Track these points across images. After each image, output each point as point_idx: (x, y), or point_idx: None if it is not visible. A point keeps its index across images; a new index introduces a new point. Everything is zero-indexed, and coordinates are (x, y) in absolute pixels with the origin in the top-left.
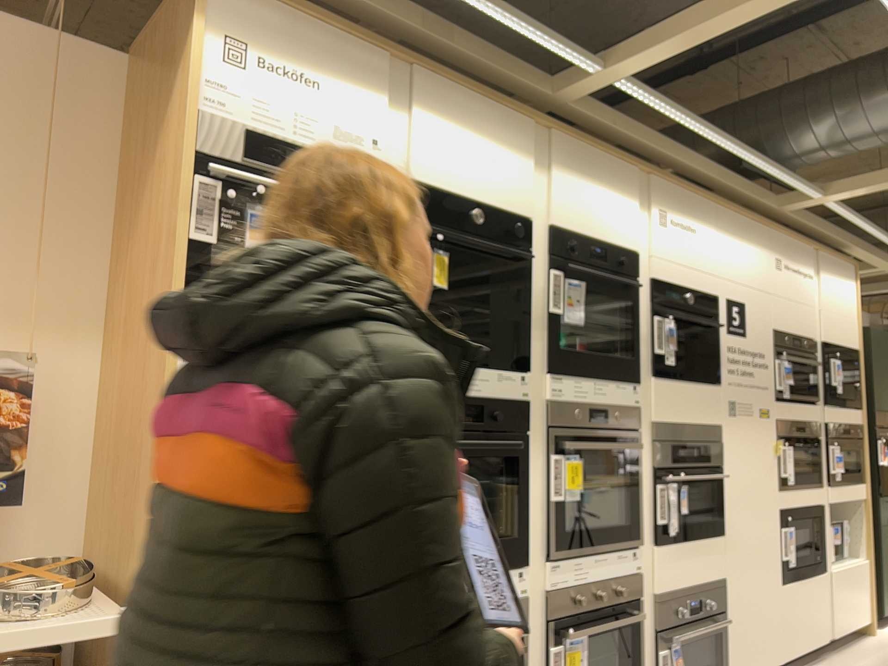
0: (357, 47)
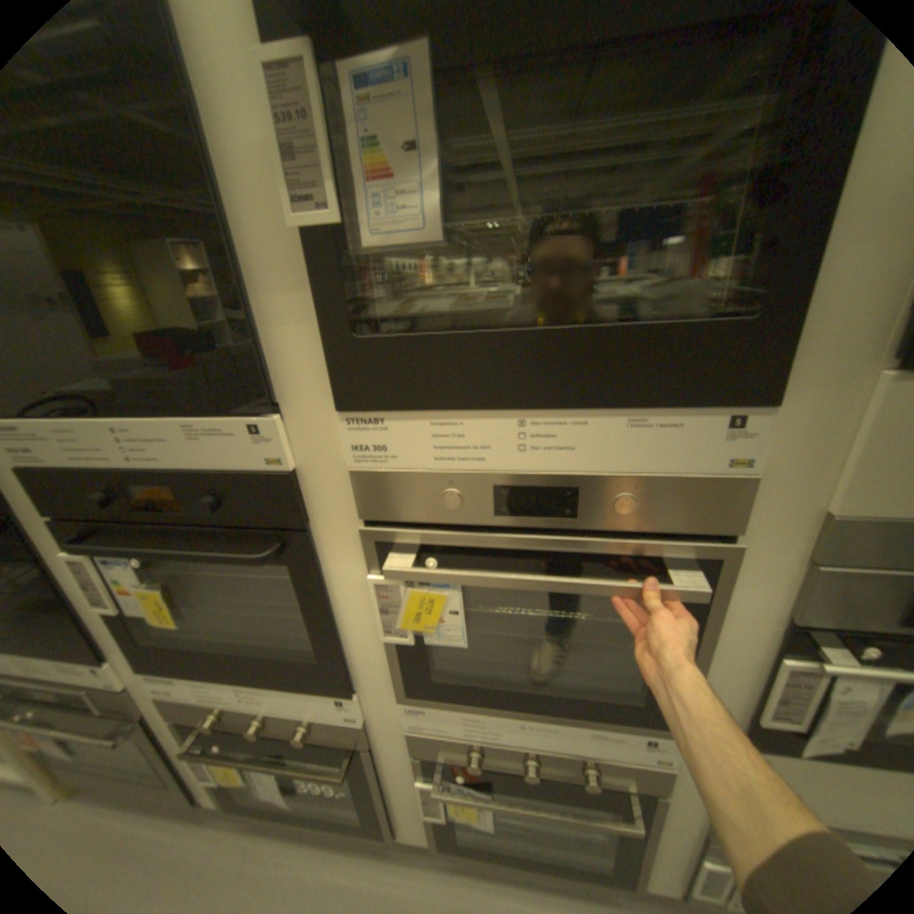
0: None
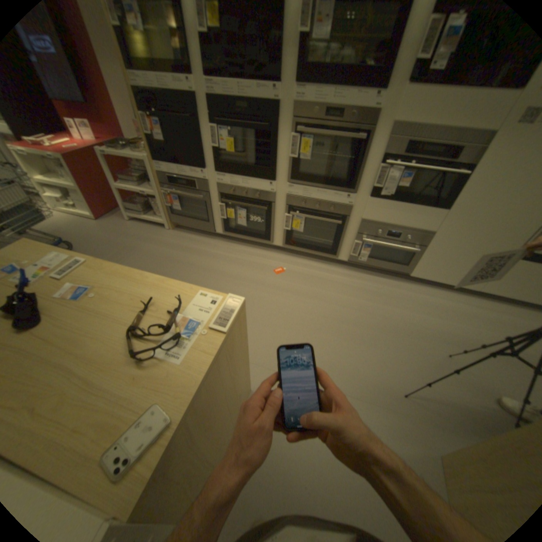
0: None
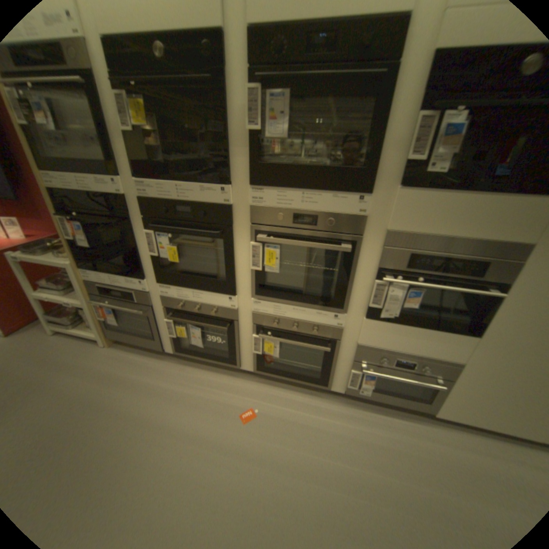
0: None
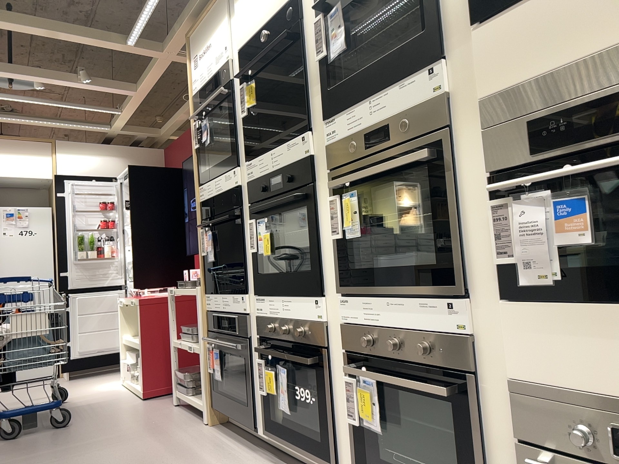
0: (213, 4)
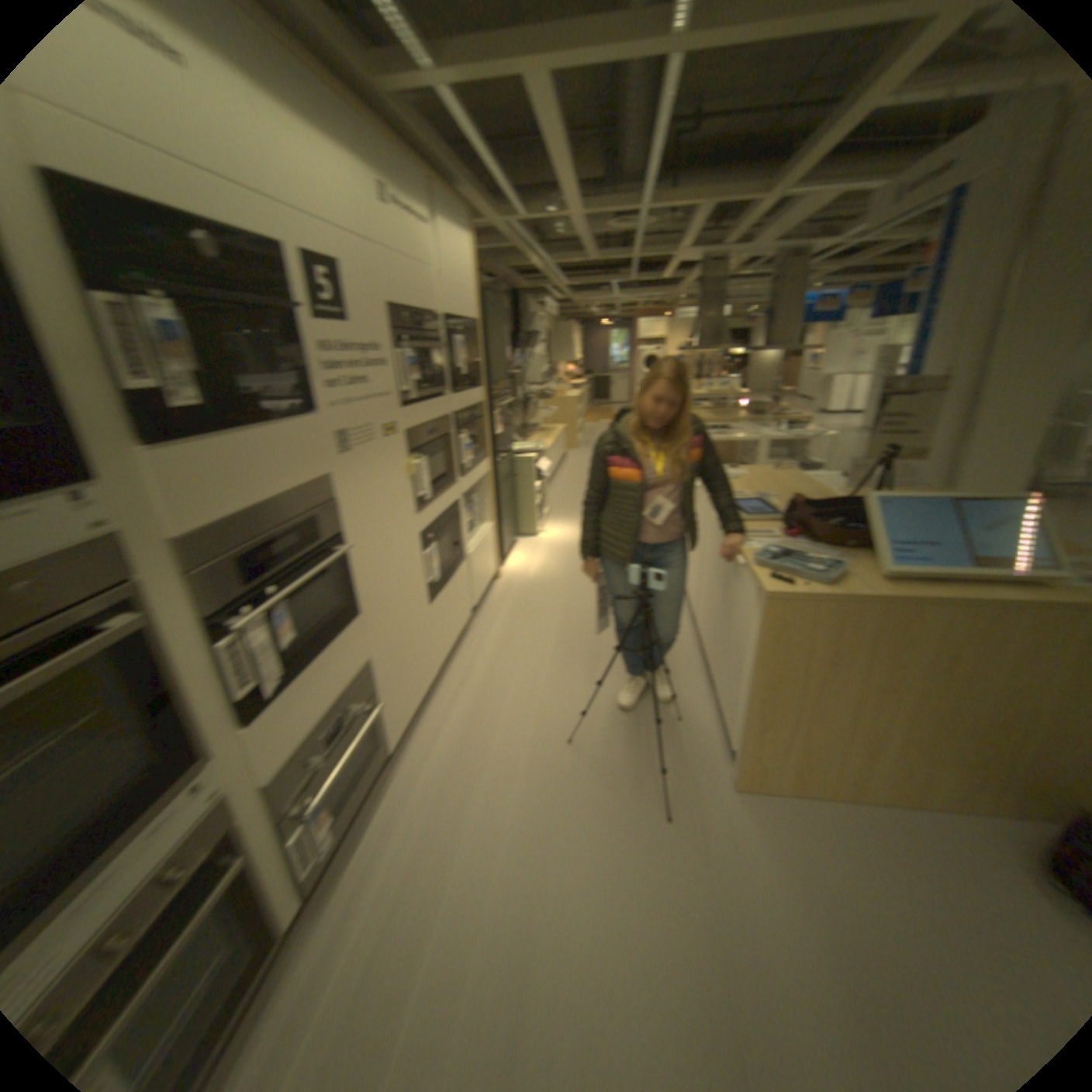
0: None
